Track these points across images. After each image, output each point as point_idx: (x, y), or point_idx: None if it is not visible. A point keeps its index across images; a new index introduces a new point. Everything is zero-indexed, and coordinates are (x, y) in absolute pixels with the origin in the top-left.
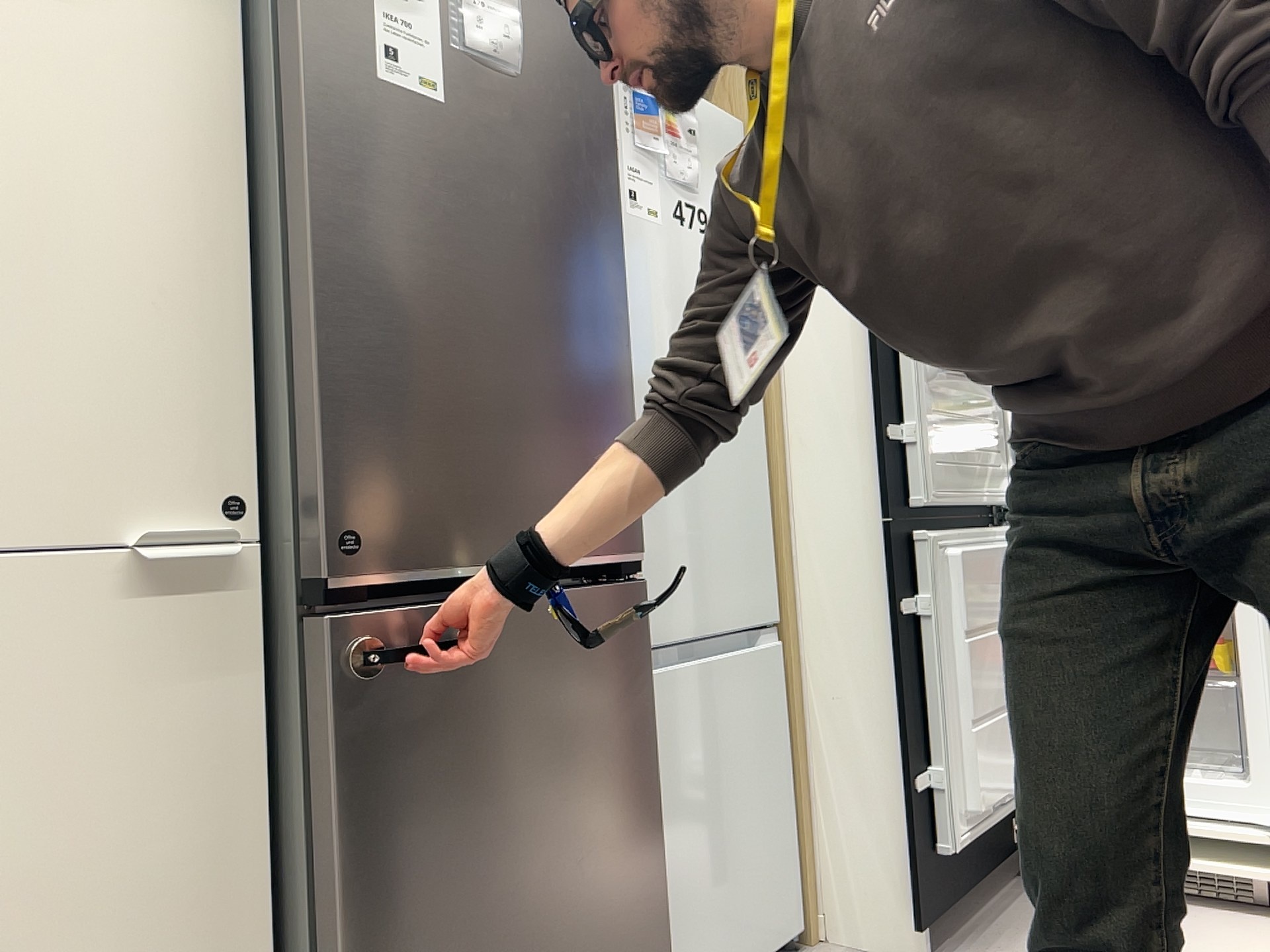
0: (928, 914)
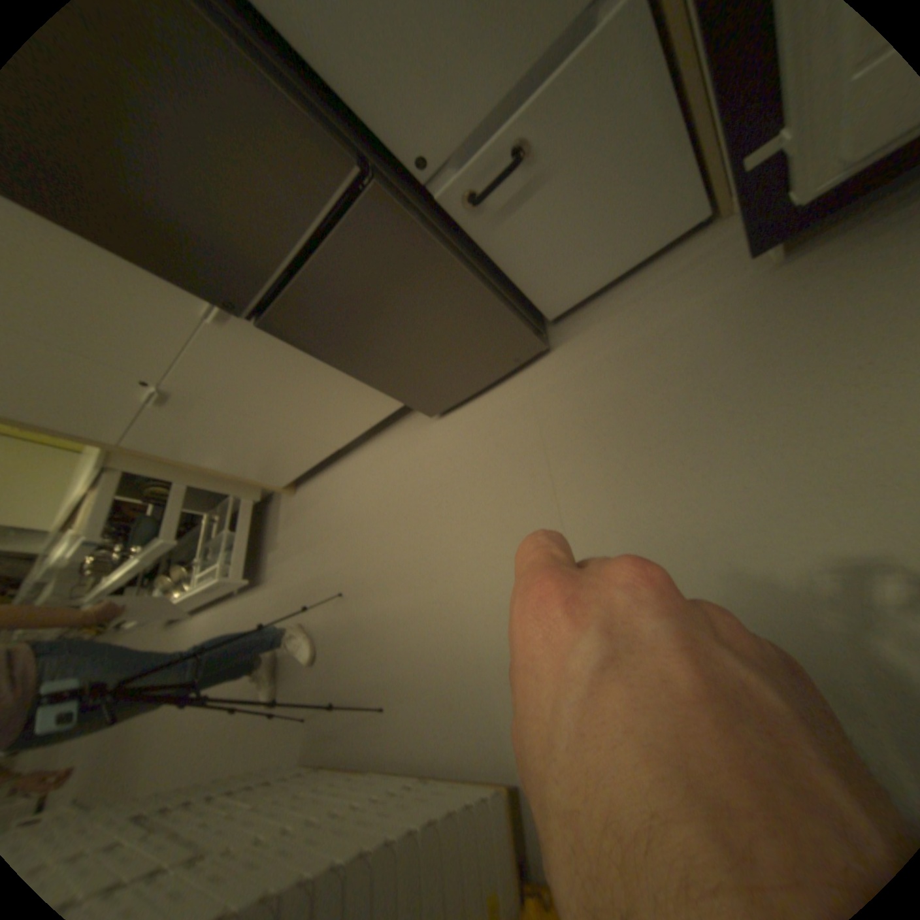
0: (763, 241)
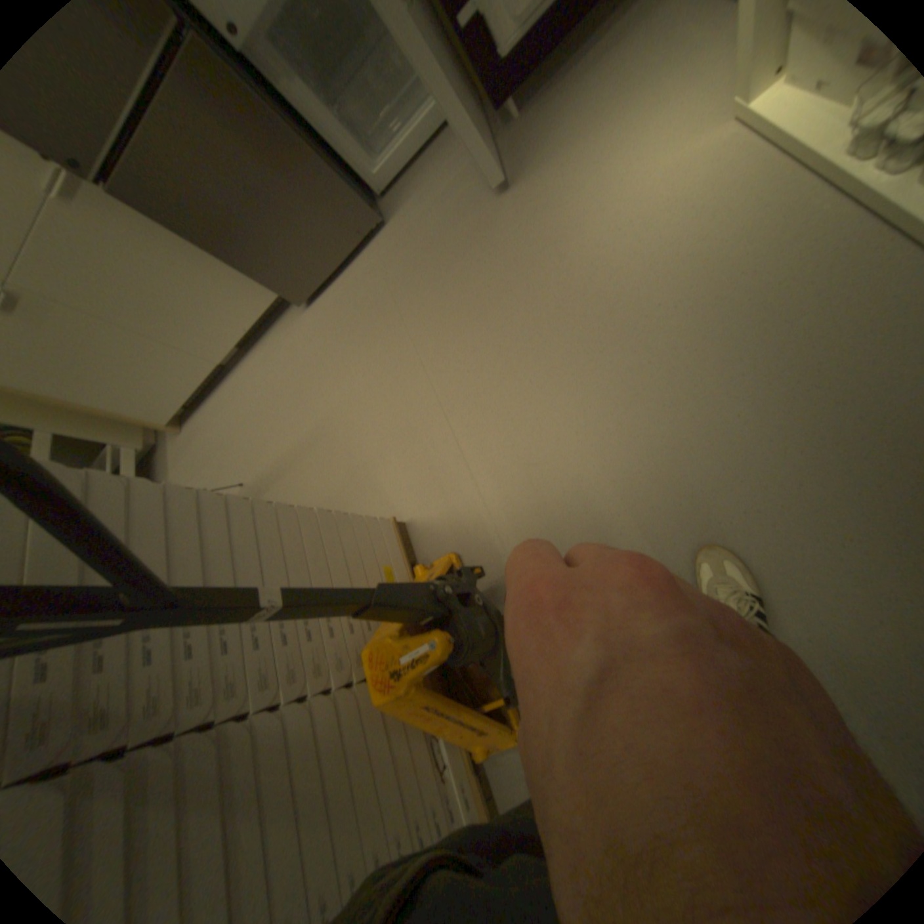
0: (498, 94)
